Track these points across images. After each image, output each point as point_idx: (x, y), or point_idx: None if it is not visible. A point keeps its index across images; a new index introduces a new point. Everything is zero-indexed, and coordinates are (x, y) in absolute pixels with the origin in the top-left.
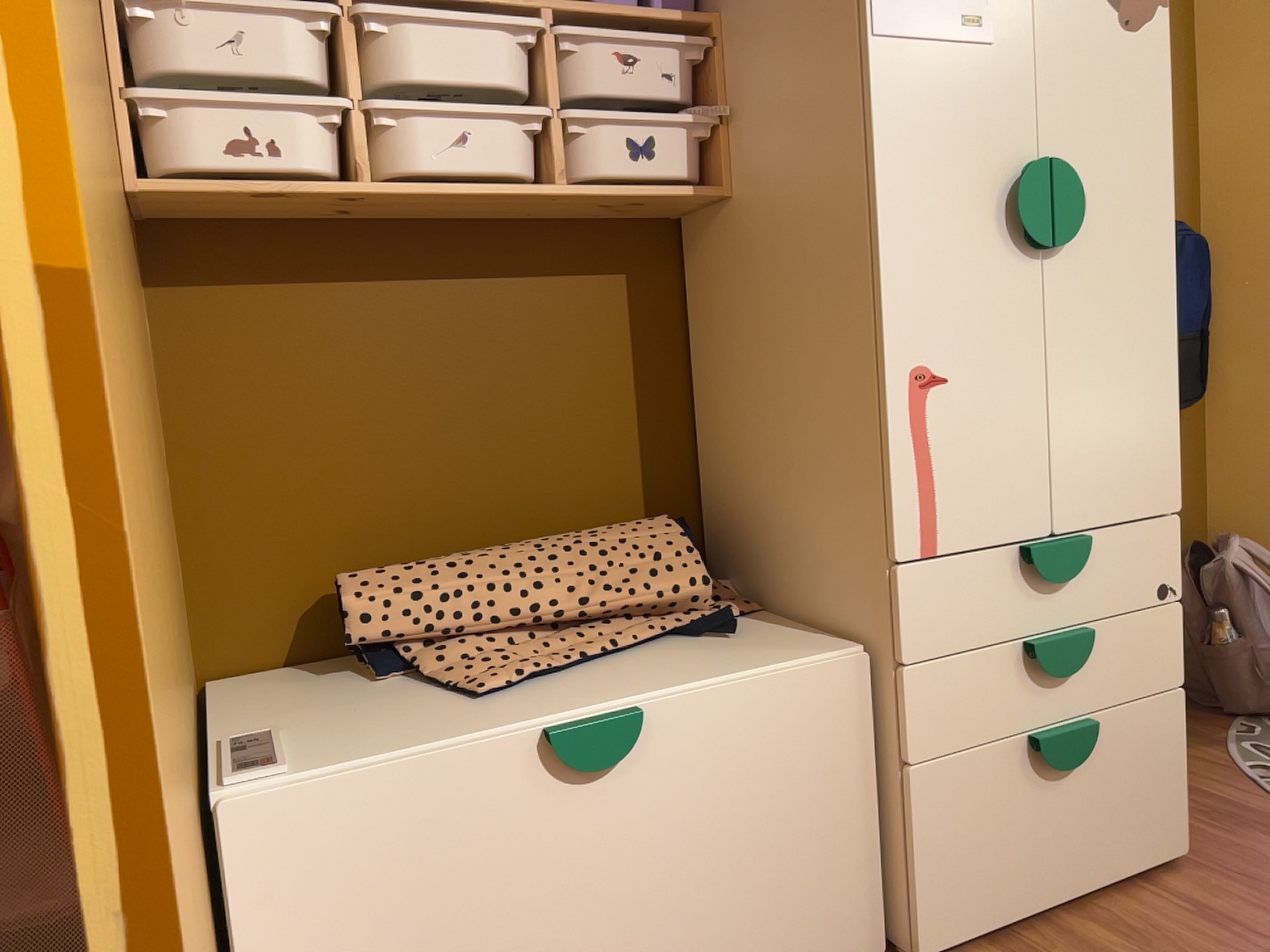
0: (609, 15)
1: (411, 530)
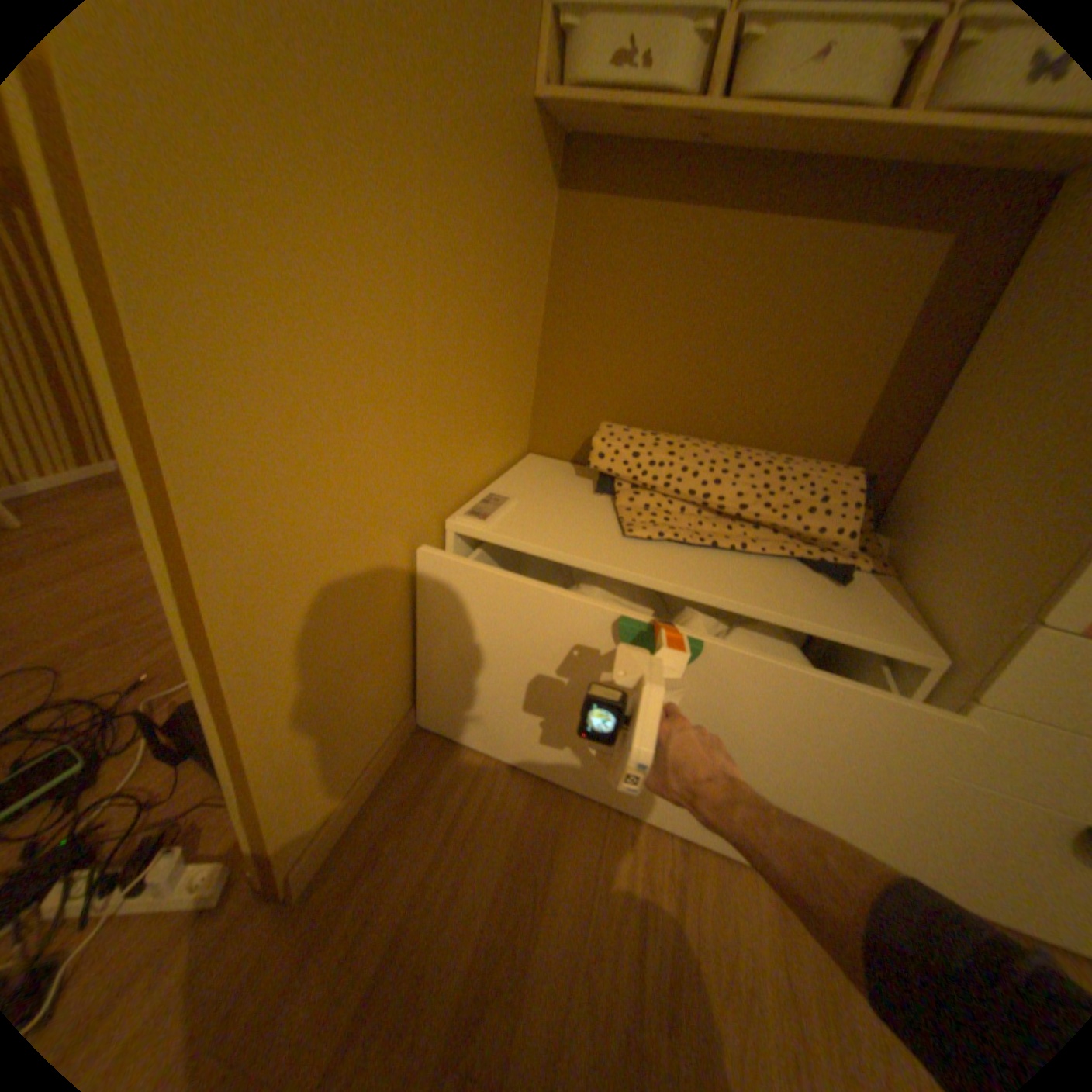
0: None
1: (666, 409)
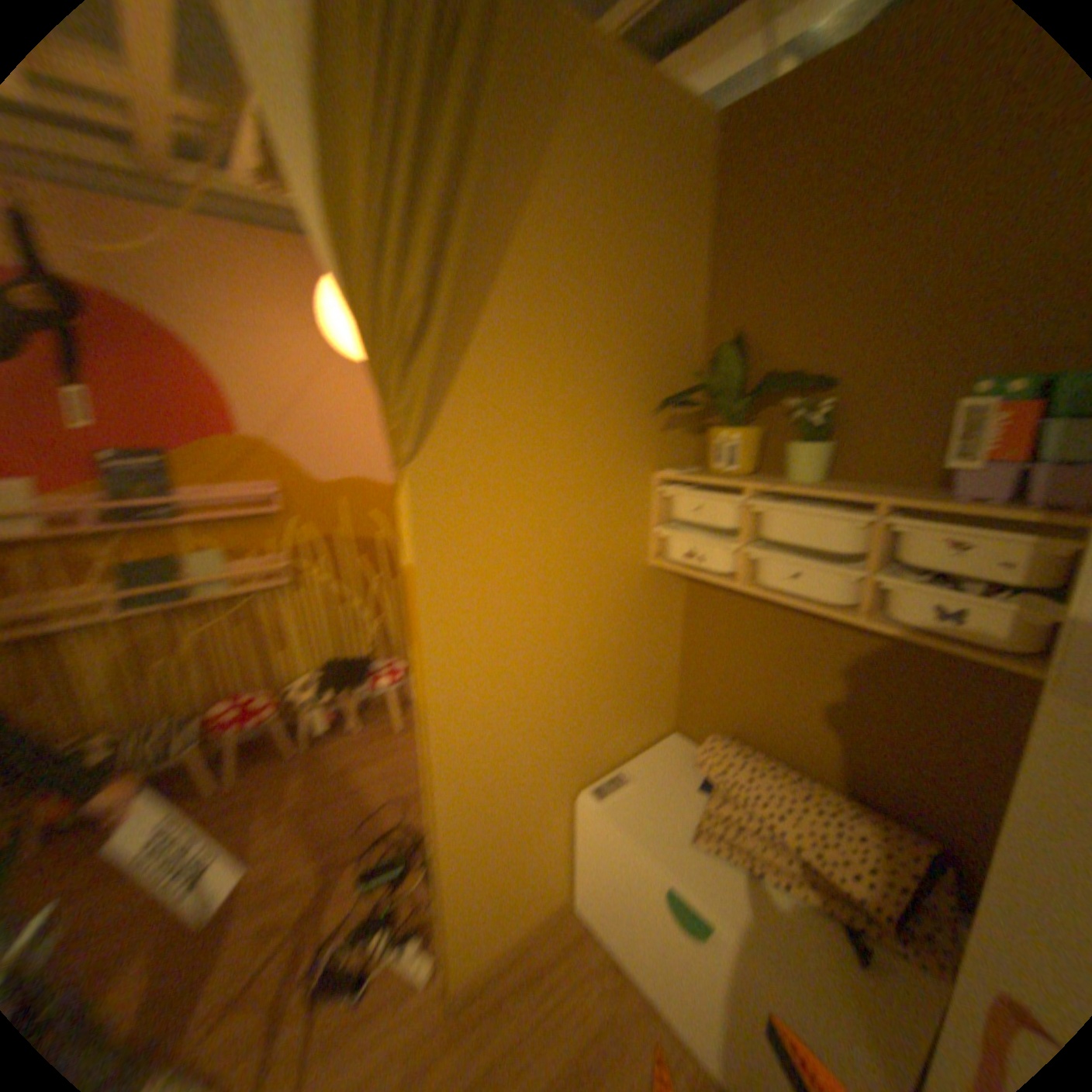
0: (952, 508)
1: (769, 733)
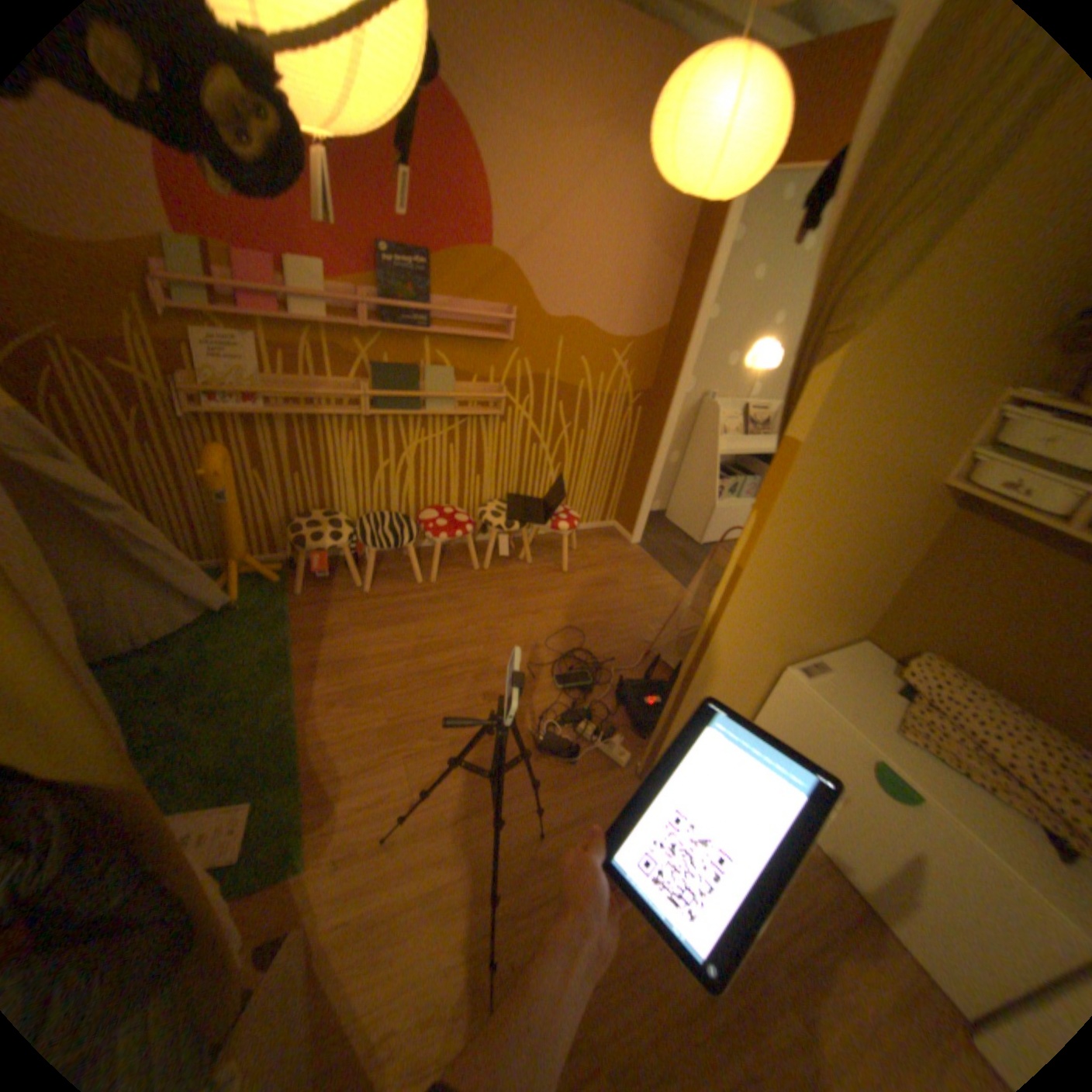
0: None
1: (994, 666)
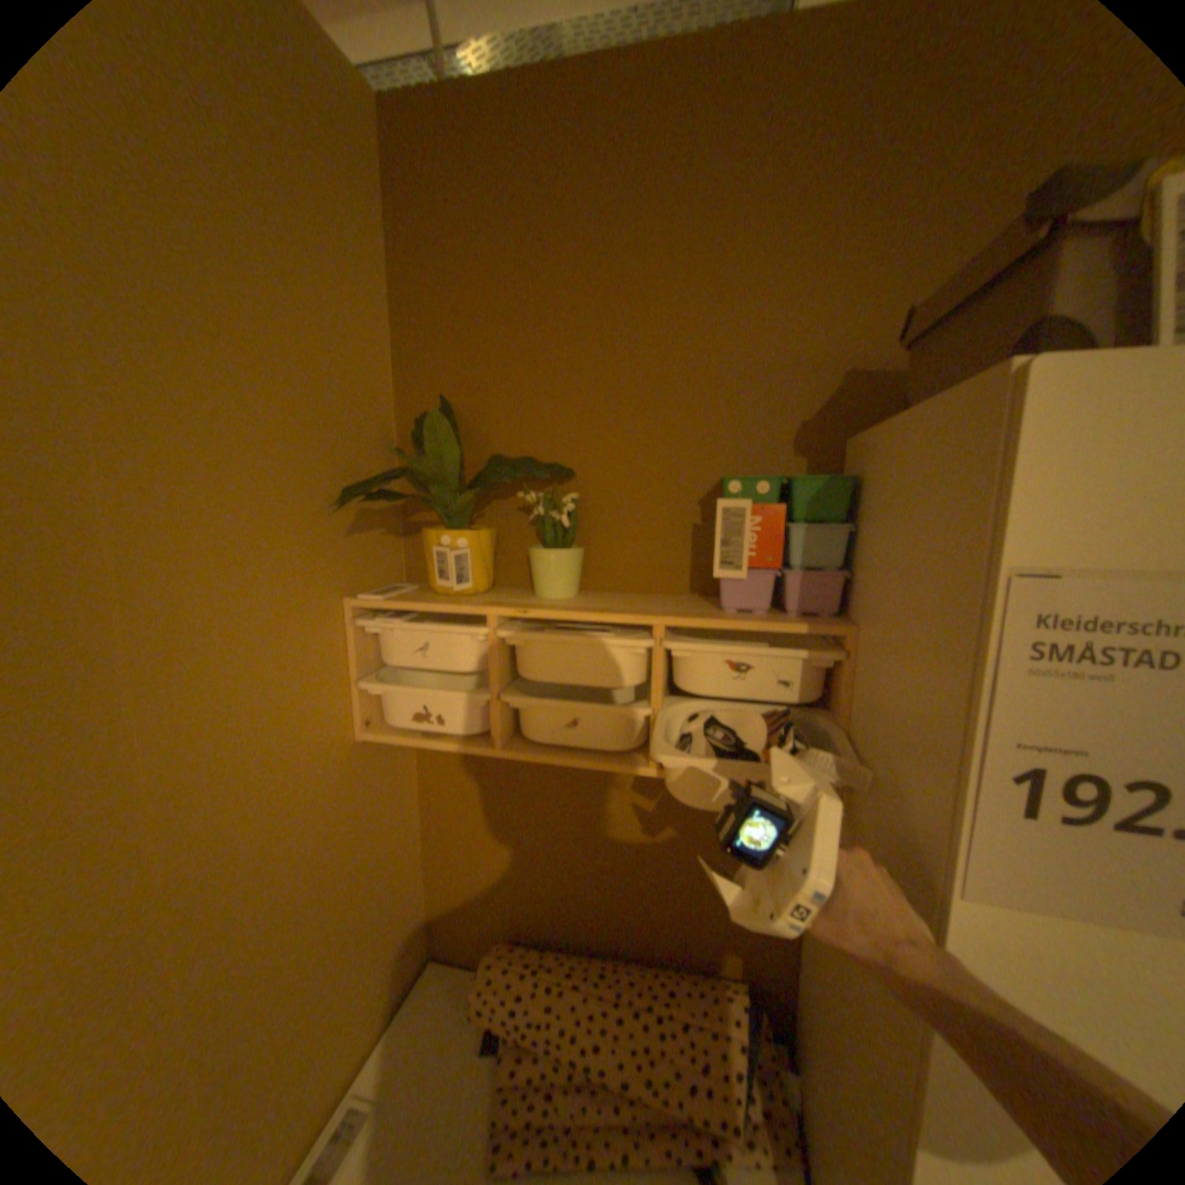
0: (727, 624)
1: (554, 918)
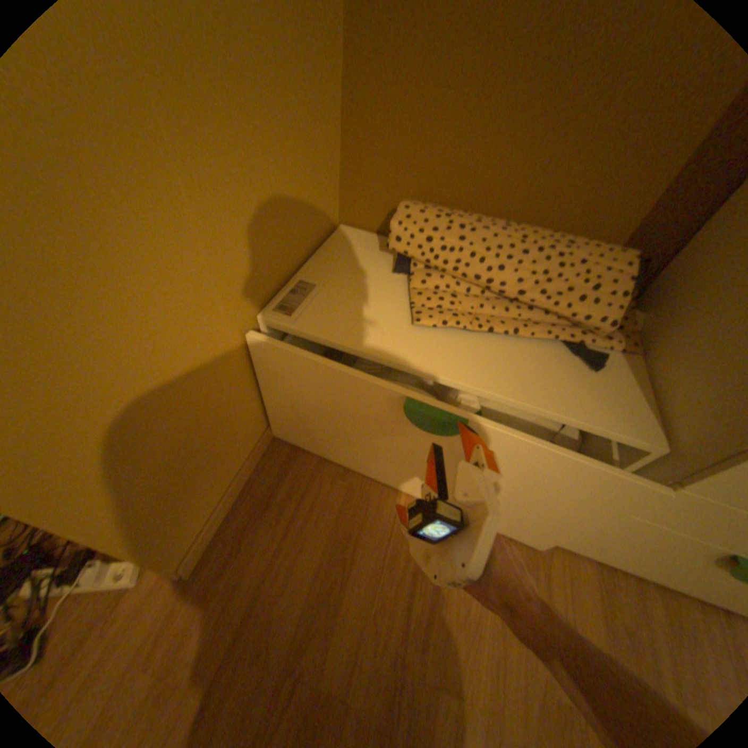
0: None
1: (463, 182)
